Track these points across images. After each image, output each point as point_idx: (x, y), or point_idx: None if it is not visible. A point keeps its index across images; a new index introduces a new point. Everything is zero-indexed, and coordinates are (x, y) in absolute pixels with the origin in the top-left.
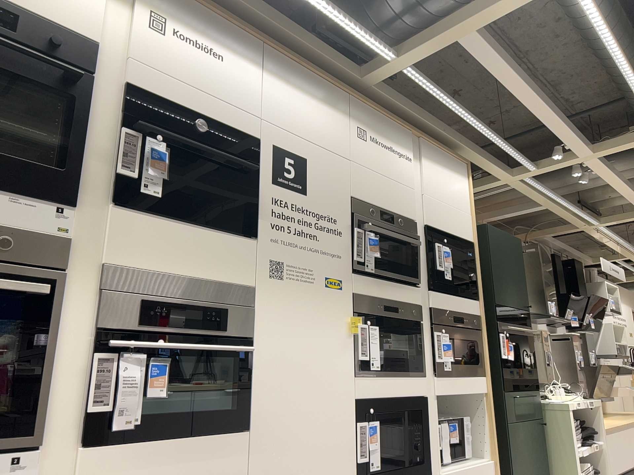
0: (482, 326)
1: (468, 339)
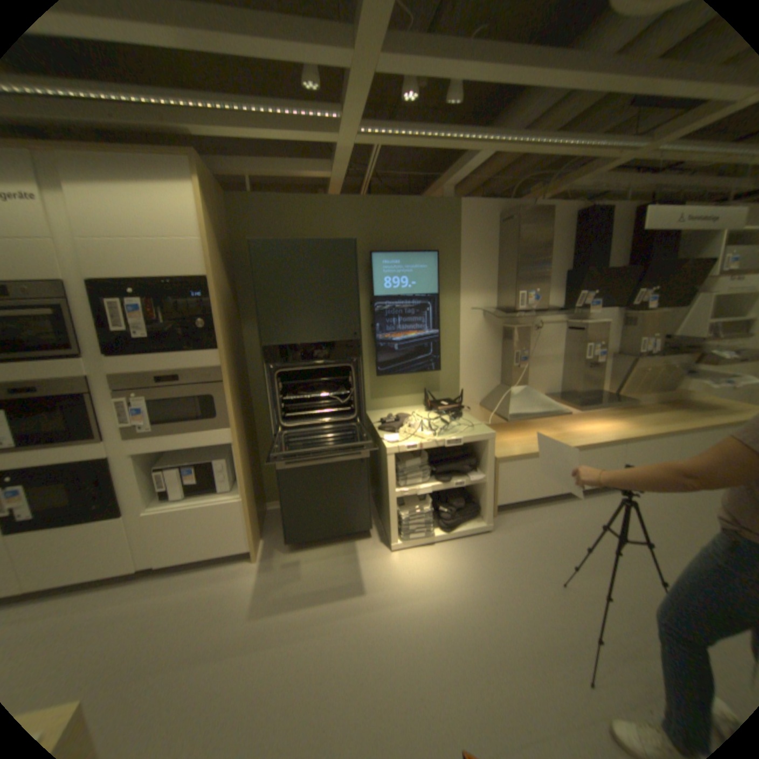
0: (222, 379)
1: (188, 397)
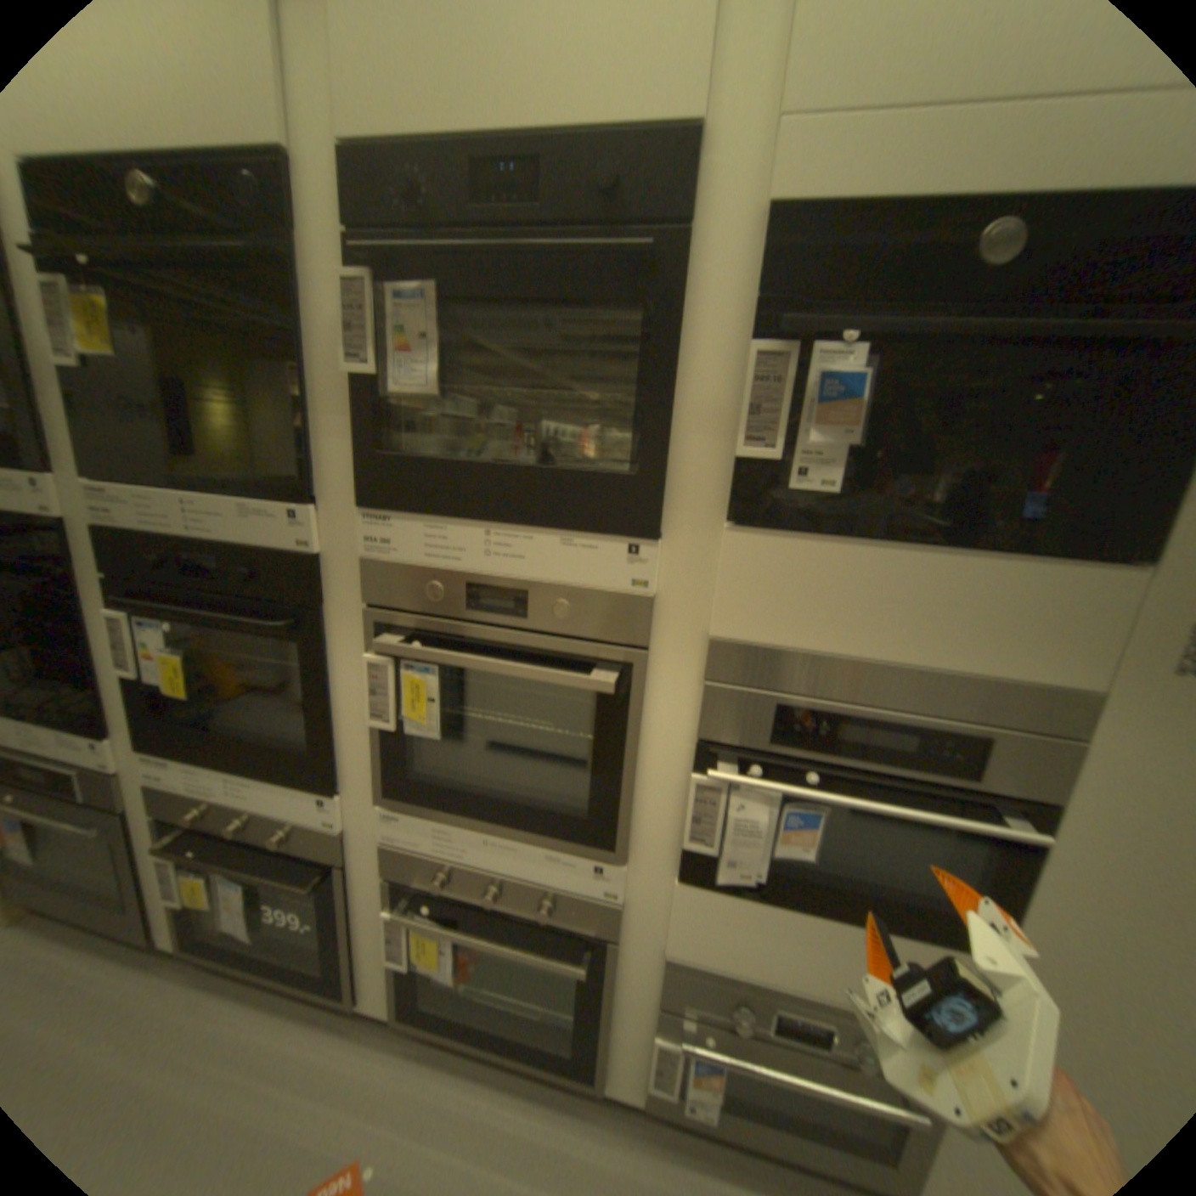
0: None
1: None
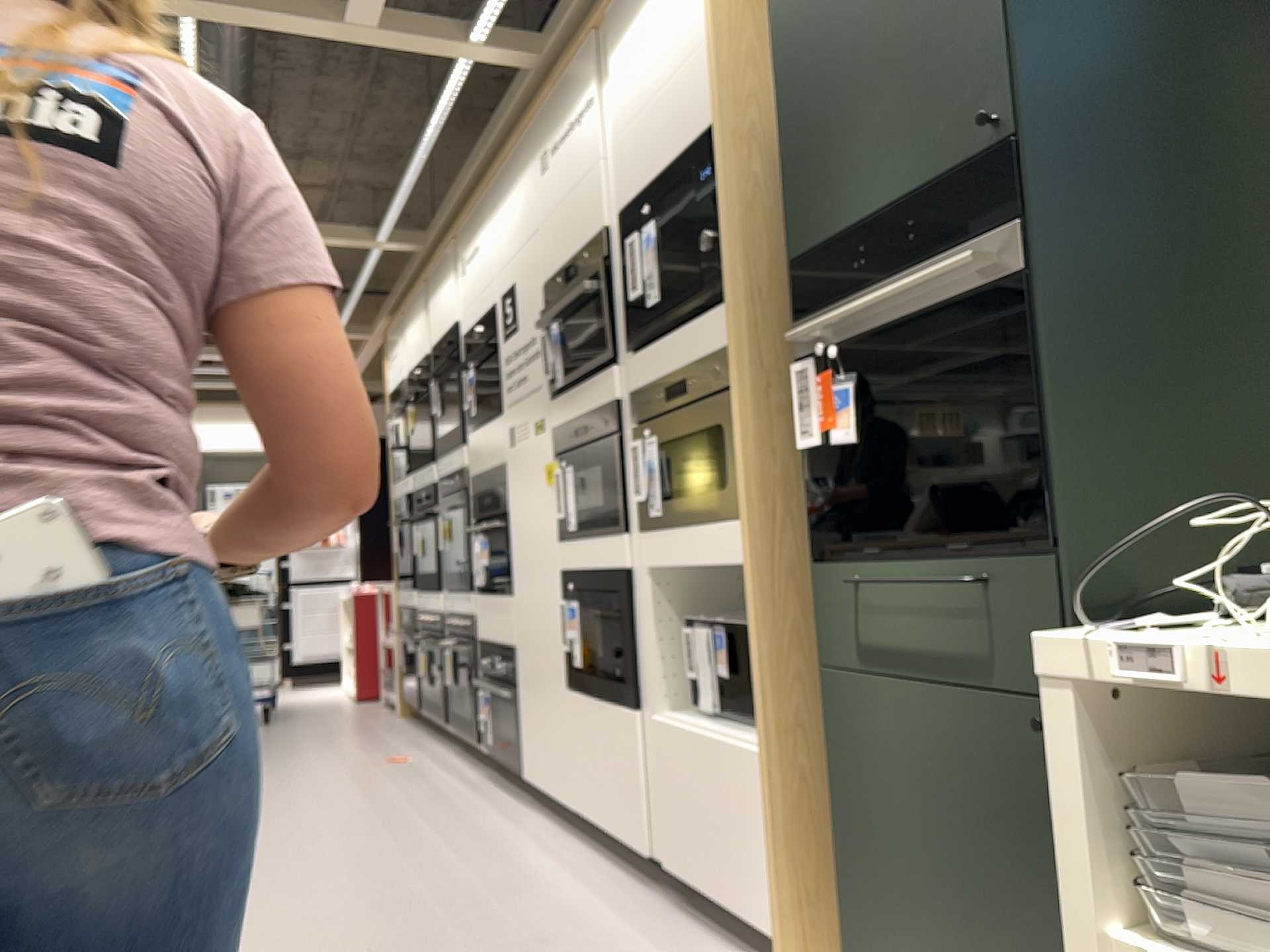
0: (740, 374)
1: (704, 430)
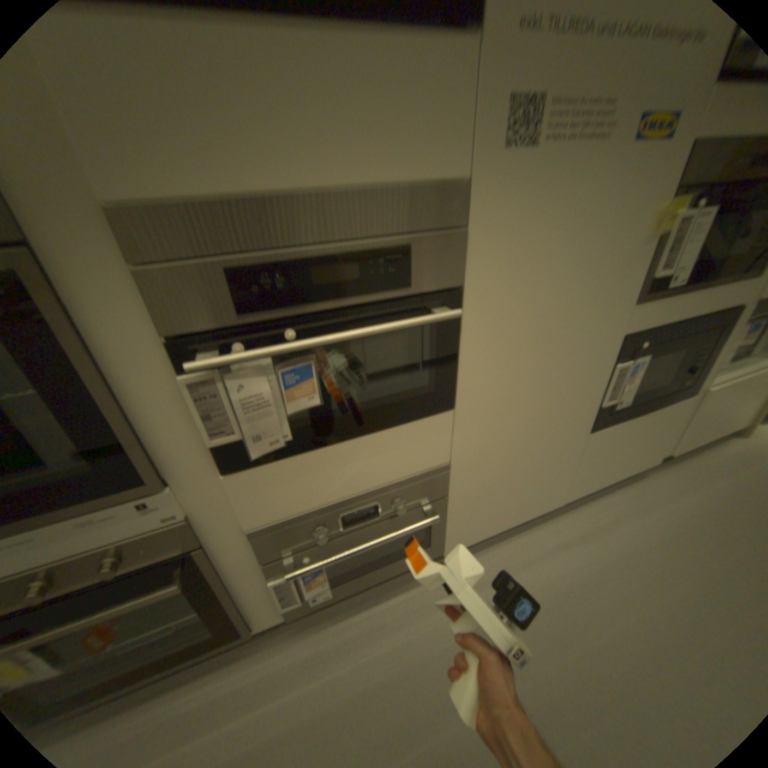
0: None
1: None
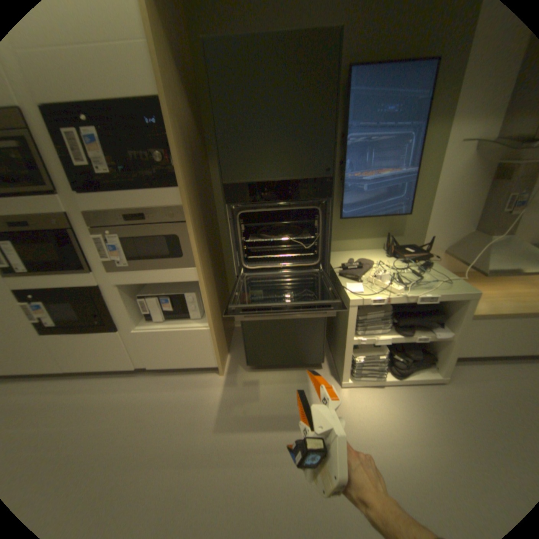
0: (185, 219)
1: (156, 236)
